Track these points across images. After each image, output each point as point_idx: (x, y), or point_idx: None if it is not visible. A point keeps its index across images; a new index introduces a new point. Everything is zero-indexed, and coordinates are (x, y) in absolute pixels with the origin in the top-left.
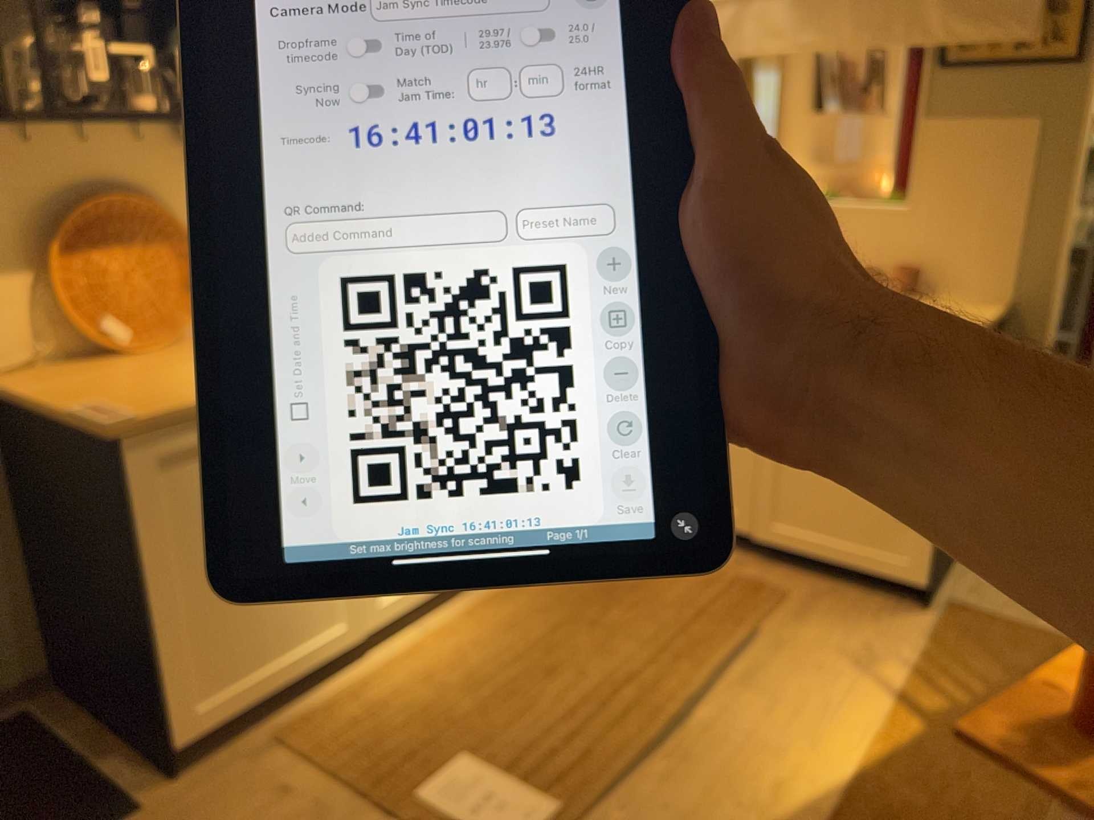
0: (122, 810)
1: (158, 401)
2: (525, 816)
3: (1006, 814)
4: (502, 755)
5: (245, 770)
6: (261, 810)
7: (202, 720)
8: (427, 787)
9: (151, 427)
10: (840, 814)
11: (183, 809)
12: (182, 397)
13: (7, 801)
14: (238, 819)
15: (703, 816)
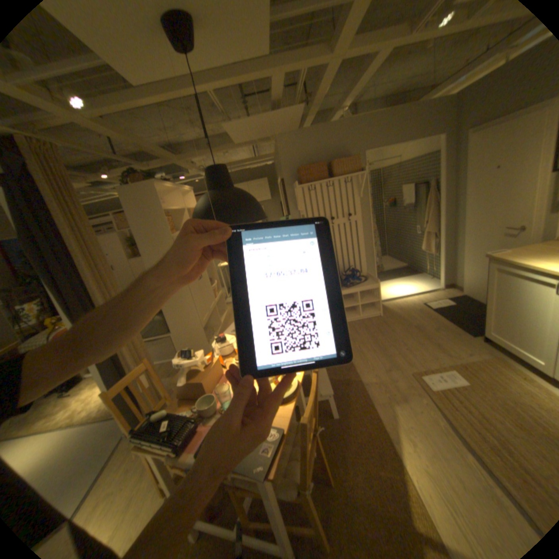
0: (476, 335)
1: (511, 256)
2: (436, 385)
3: (360, 482)
4: (467, 392)
5: (485, 352)
6: (466, 351)
7: (493, 336)
8: (459, 374)
9: (498, 260)
10: (394, 447)
11: (473, 342)
12: (514, 257)
13: (488, 324)
14: (464, 348)
15: (416, 418)
